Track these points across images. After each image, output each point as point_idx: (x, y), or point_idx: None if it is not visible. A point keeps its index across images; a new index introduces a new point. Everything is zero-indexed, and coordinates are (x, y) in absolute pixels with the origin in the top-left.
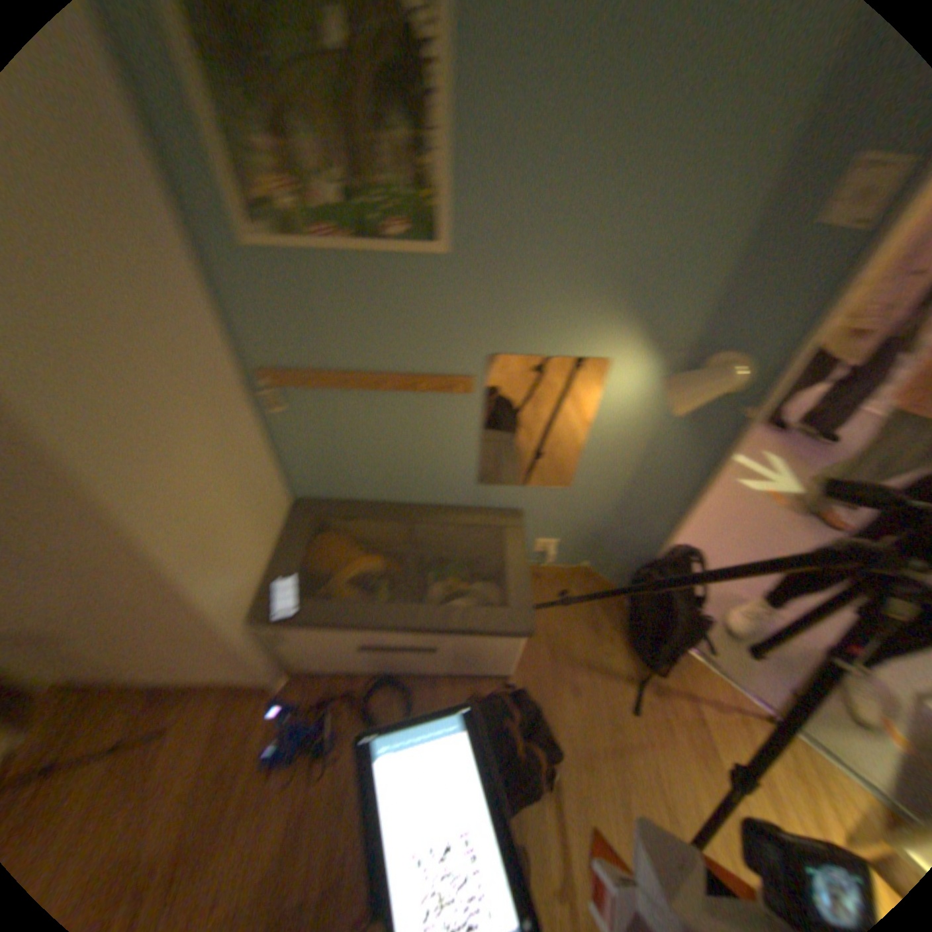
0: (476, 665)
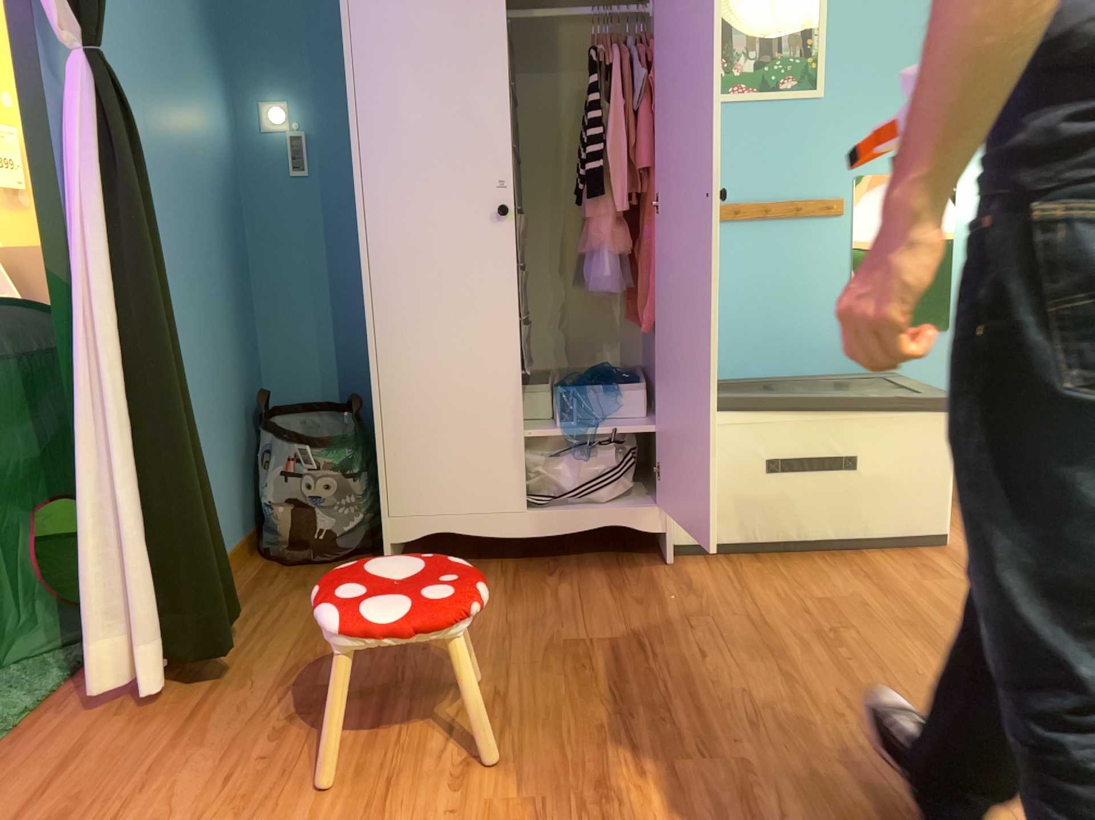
0: (904, 494)
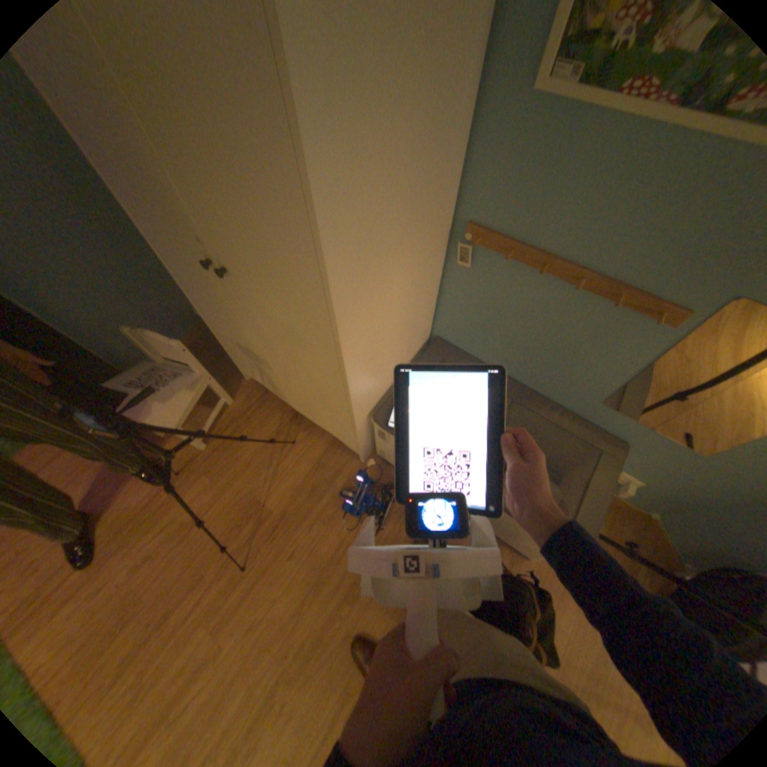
0: (510, 539)
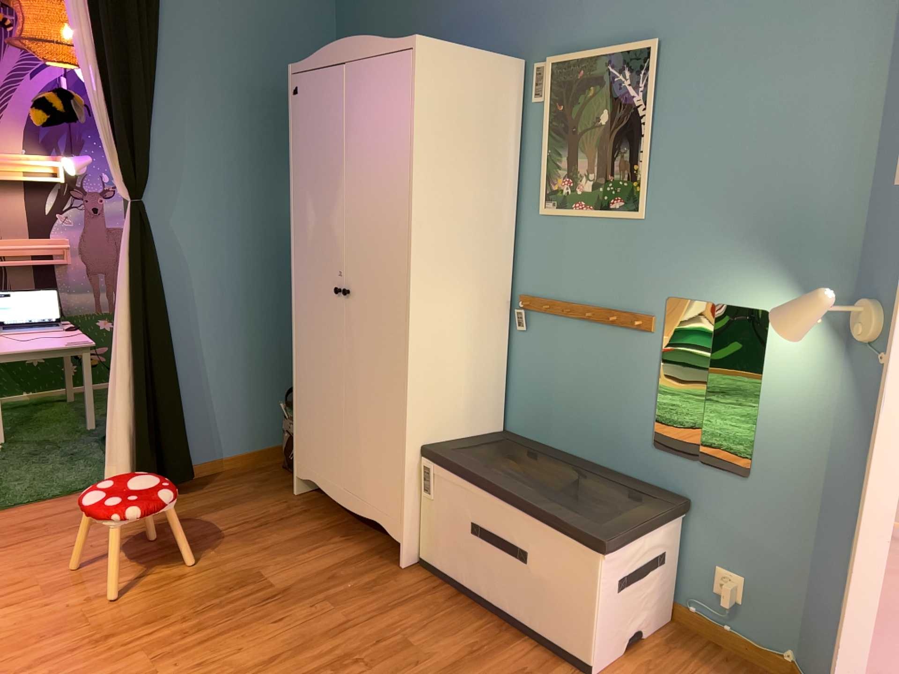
0: (559, 608)
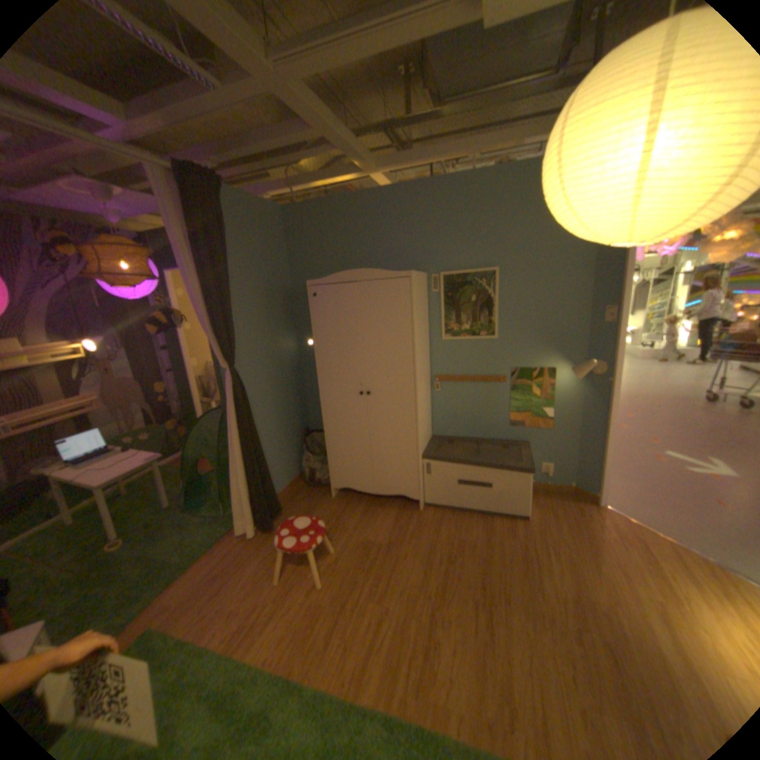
0: (512, 500)
